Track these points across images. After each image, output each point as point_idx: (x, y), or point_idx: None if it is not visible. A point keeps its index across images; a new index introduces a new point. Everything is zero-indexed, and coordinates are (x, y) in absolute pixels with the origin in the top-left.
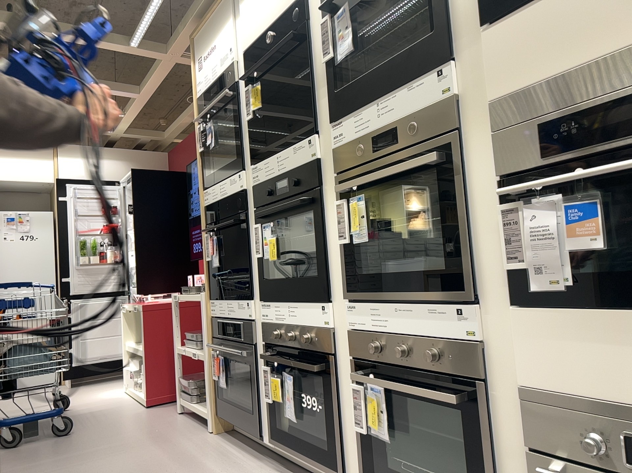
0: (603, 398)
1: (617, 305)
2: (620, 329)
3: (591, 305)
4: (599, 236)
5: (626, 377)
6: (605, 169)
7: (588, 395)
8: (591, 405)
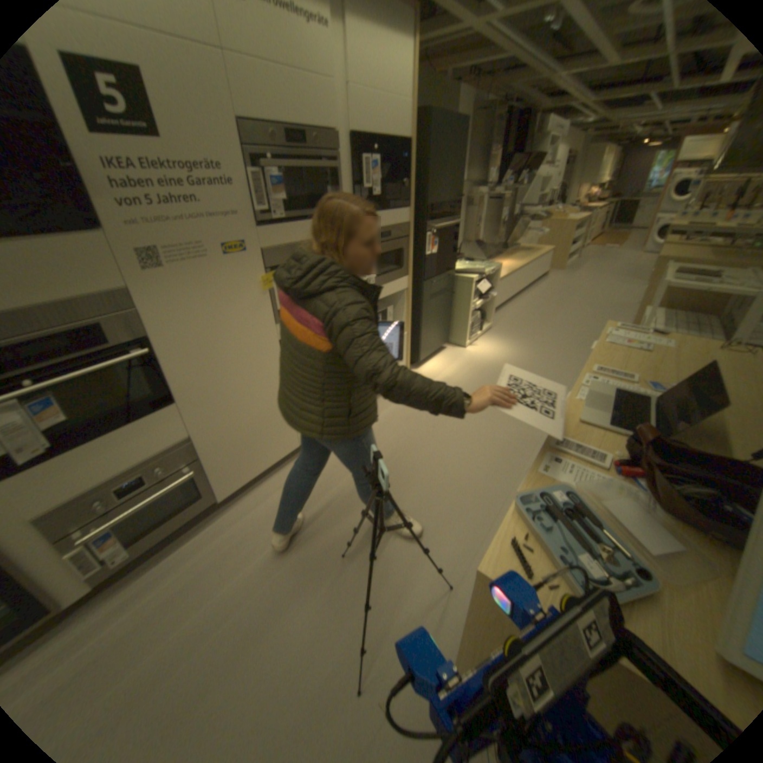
0: (88, 488)
1: (80, 444)
2: (86, 454)
3: (63, 452)
4: (56, 417)
5: (98, 472)
6: (56, 383)
7: (79, 493)
8: (84, 496)
